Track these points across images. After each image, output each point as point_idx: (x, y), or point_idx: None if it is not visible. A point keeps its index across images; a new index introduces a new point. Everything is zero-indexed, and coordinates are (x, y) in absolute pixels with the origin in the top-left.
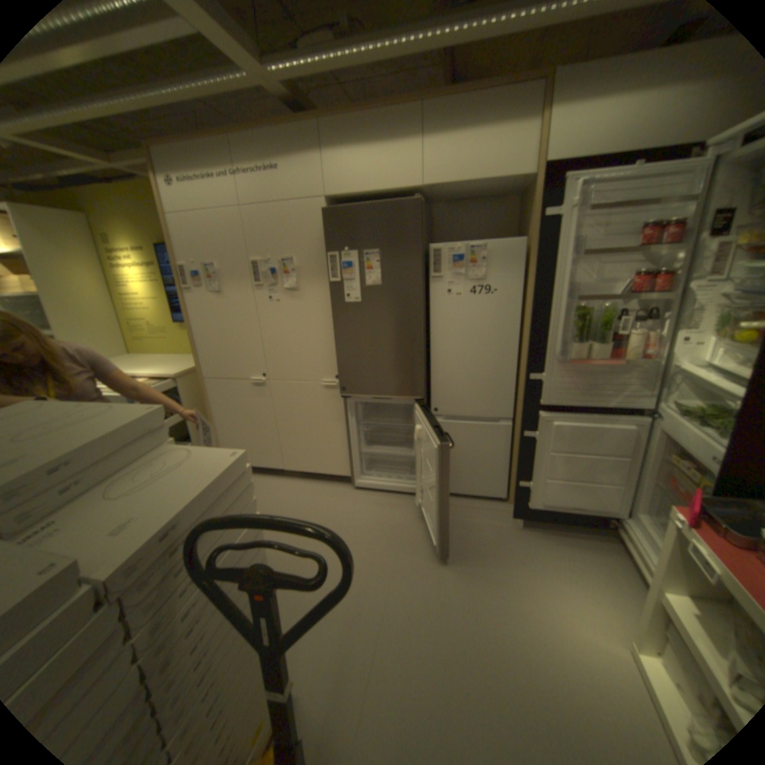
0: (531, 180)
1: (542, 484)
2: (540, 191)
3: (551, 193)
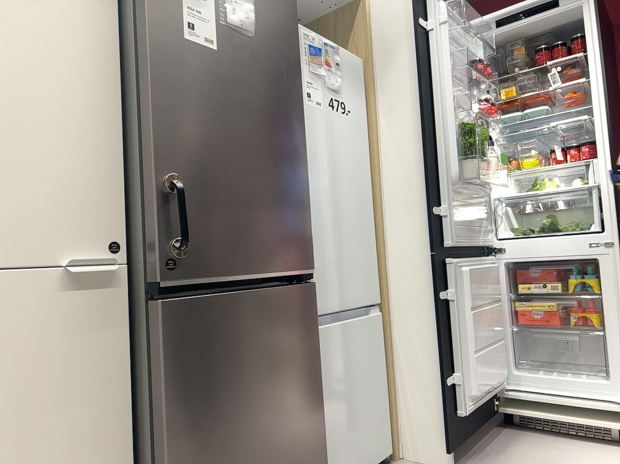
0: (337, 8)
1: (468, 366)
2: (369, 15)
3: (420, 4)
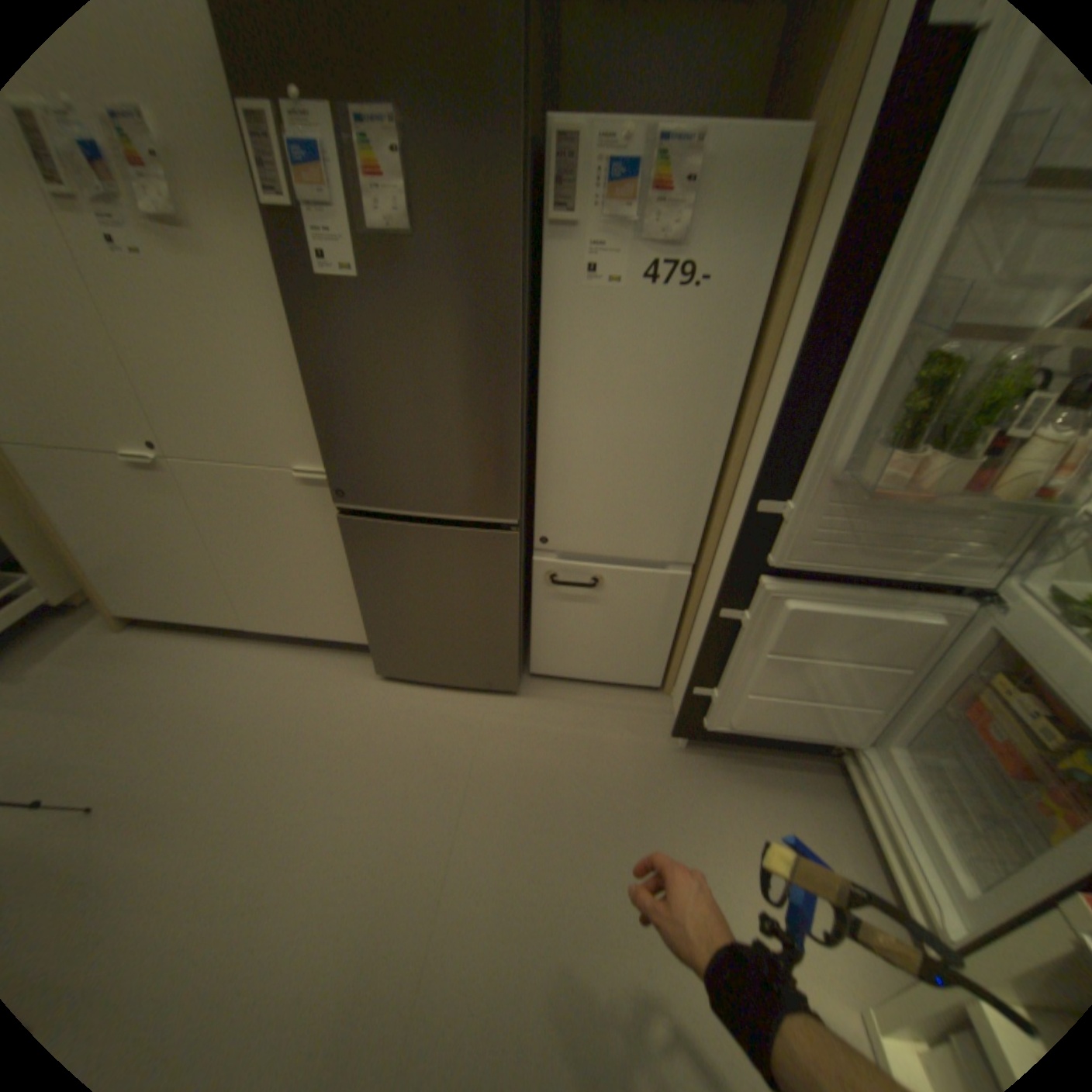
0: None
1: (736, 696)
2: None
3: None
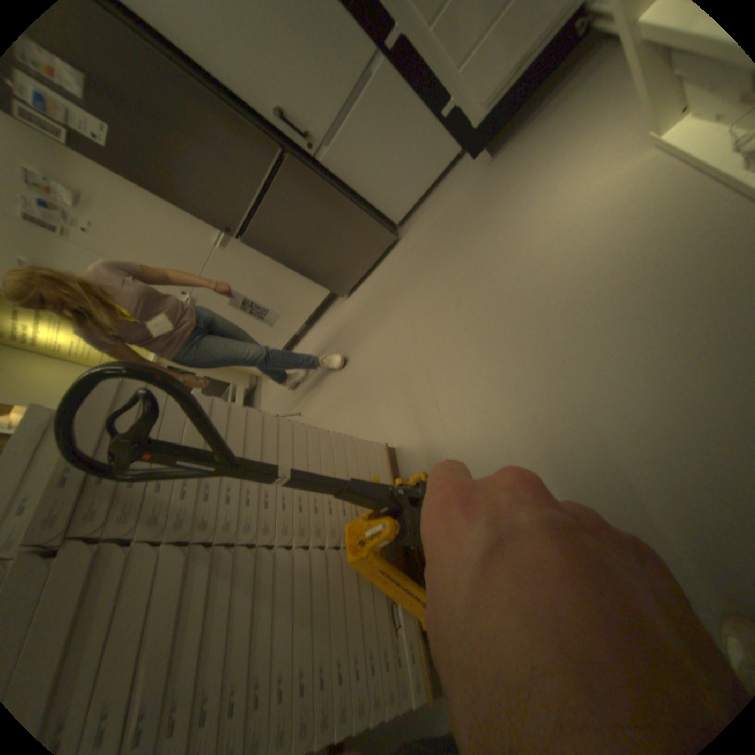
0: None
1: (459, 80)
2: None
3: None
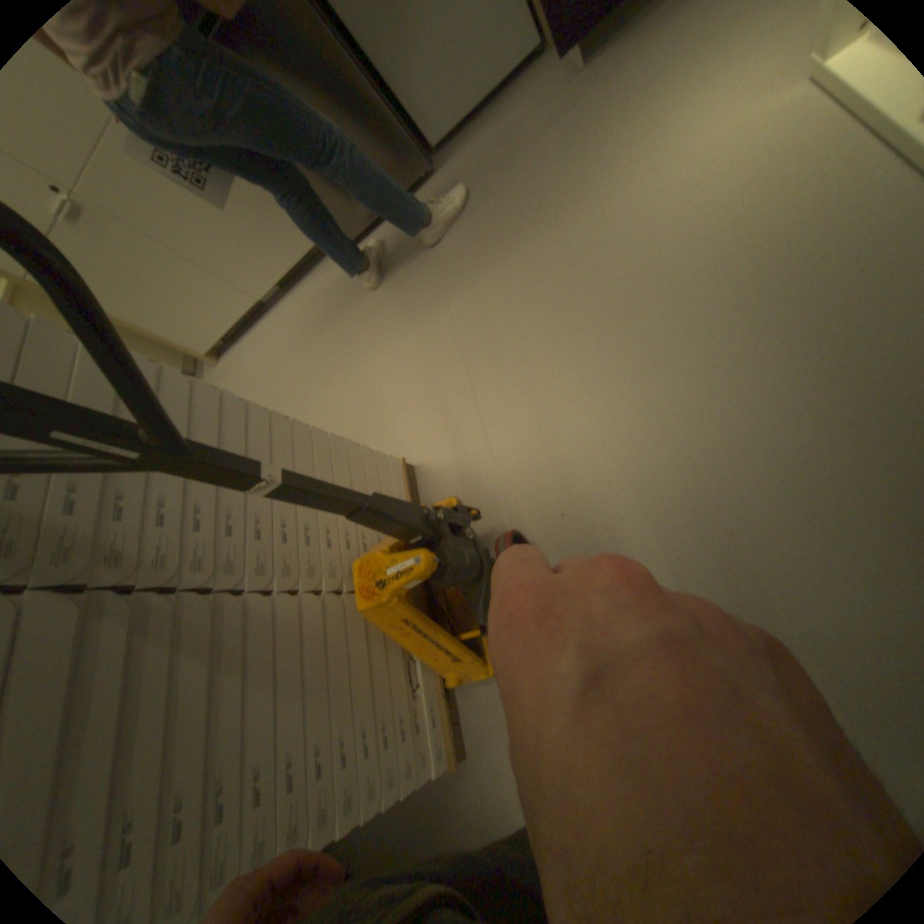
0: None
1: None
2: None
3: None
